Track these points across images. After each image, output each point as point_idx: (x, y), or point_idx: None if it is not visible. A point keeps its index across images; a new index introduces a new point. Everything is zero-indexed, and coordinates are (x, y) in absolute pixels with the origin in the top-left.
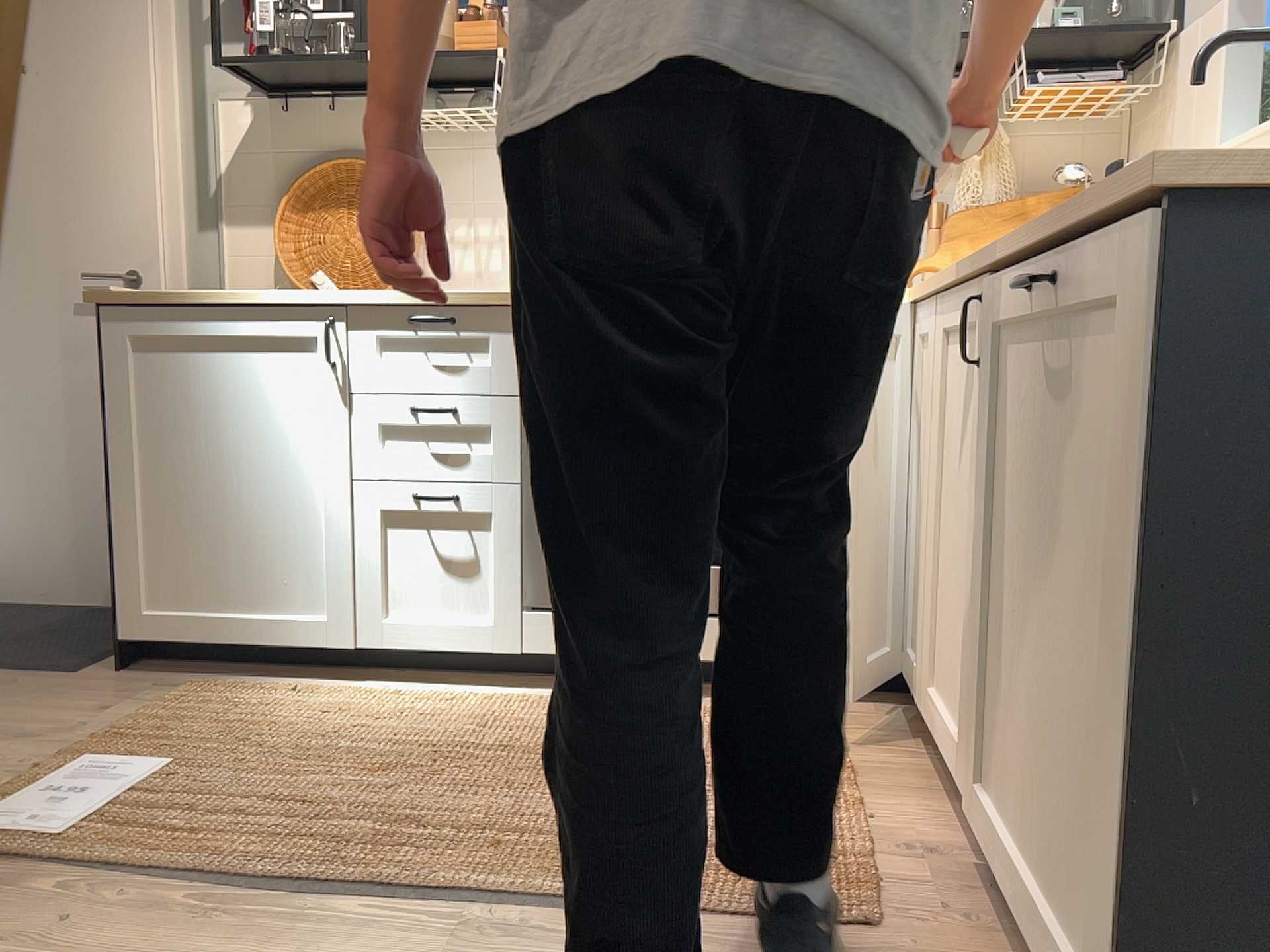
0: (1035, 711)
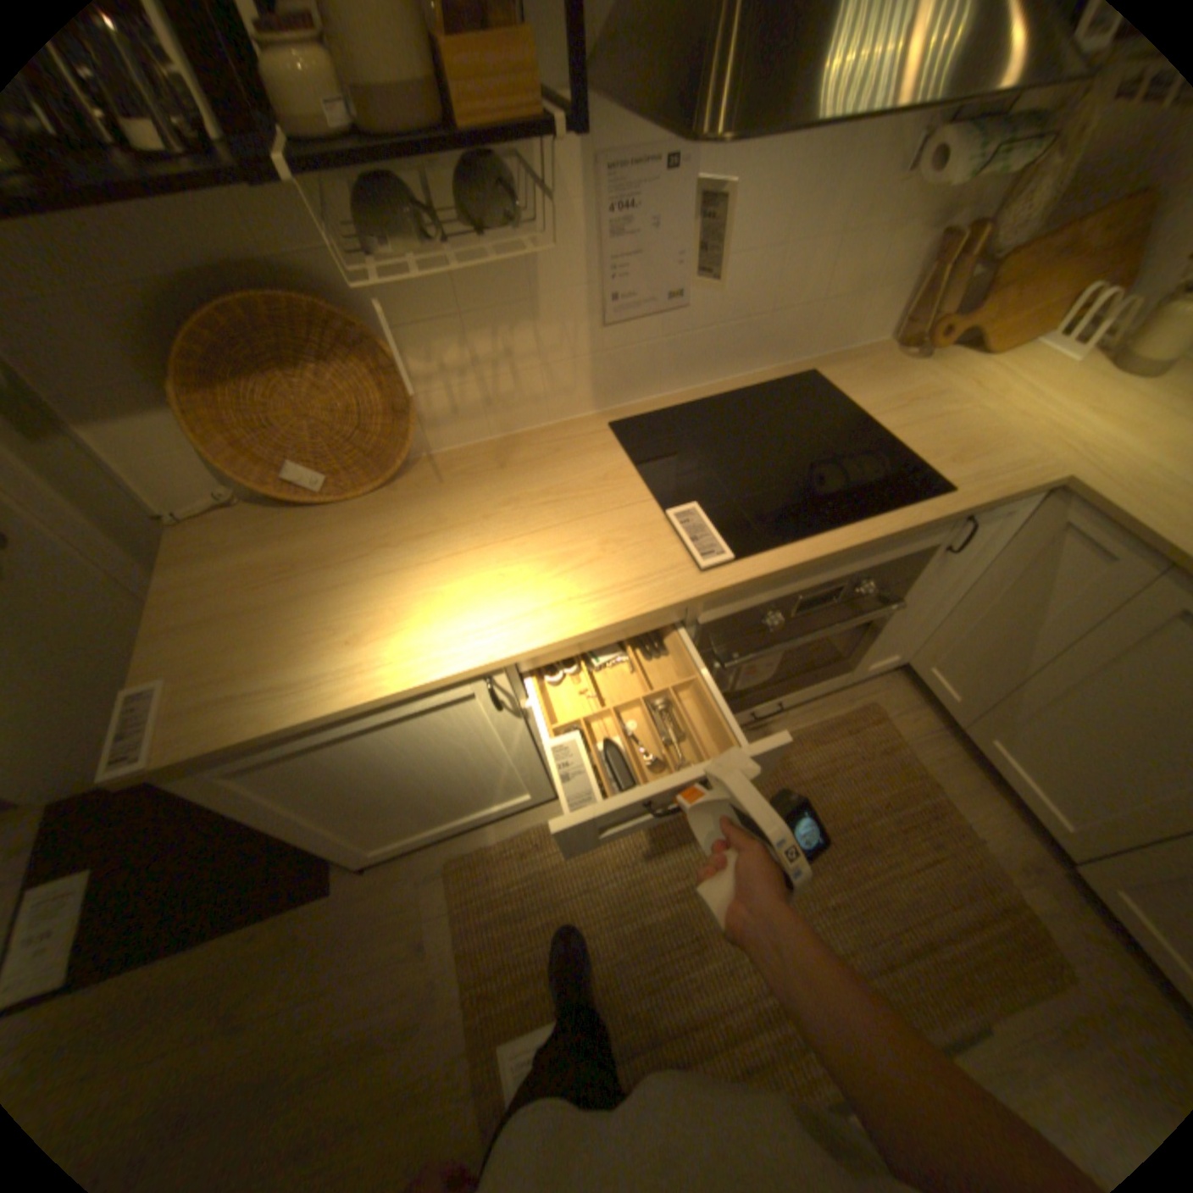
0: None
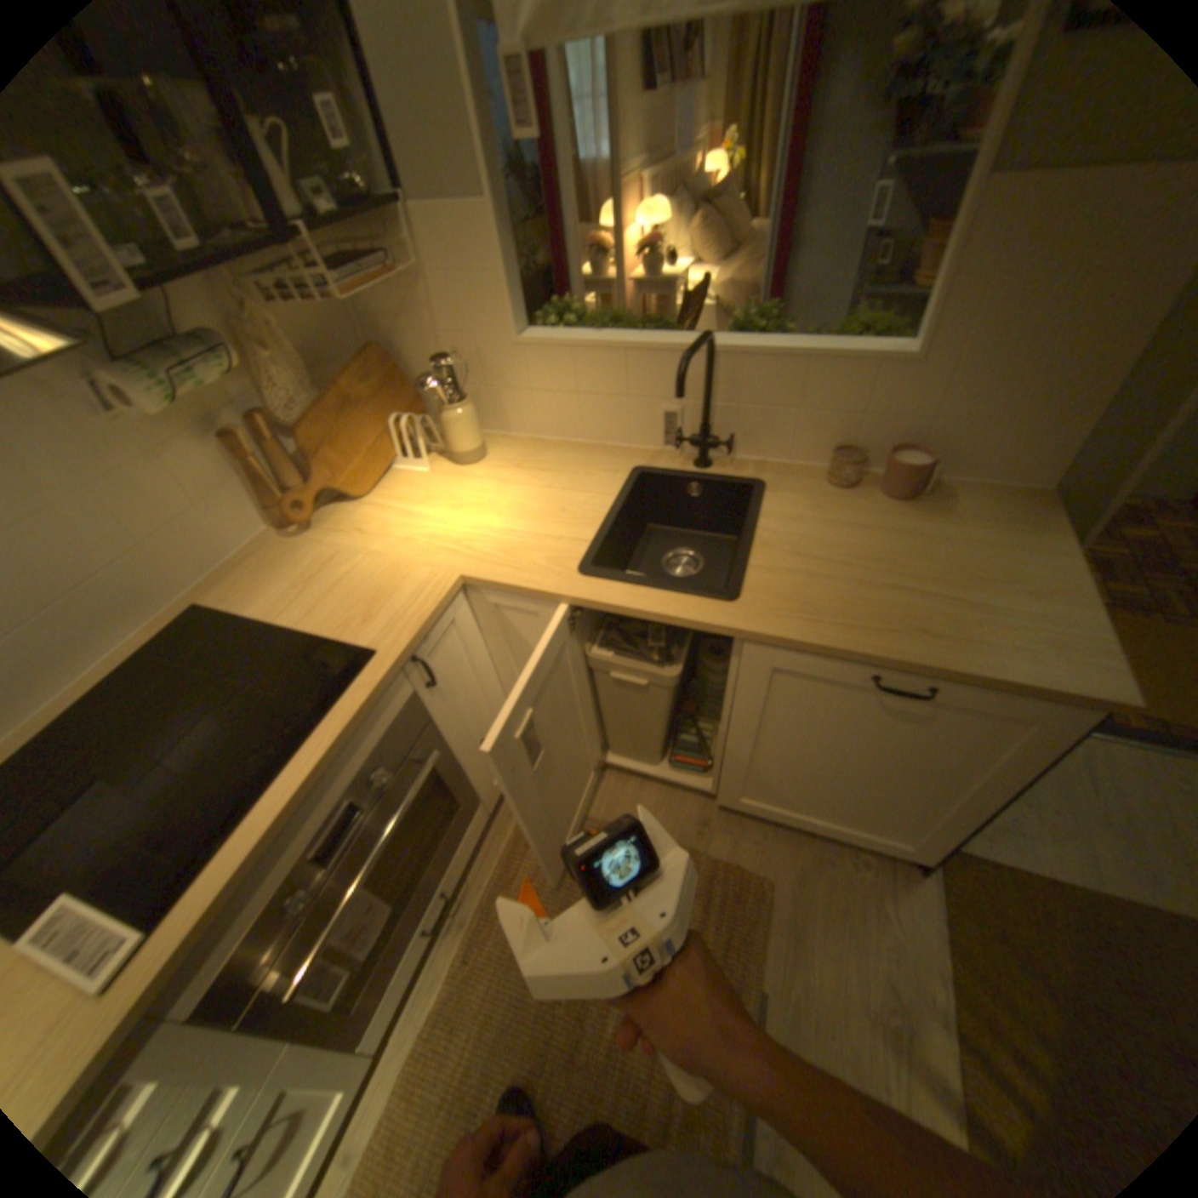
0: (813, 787)
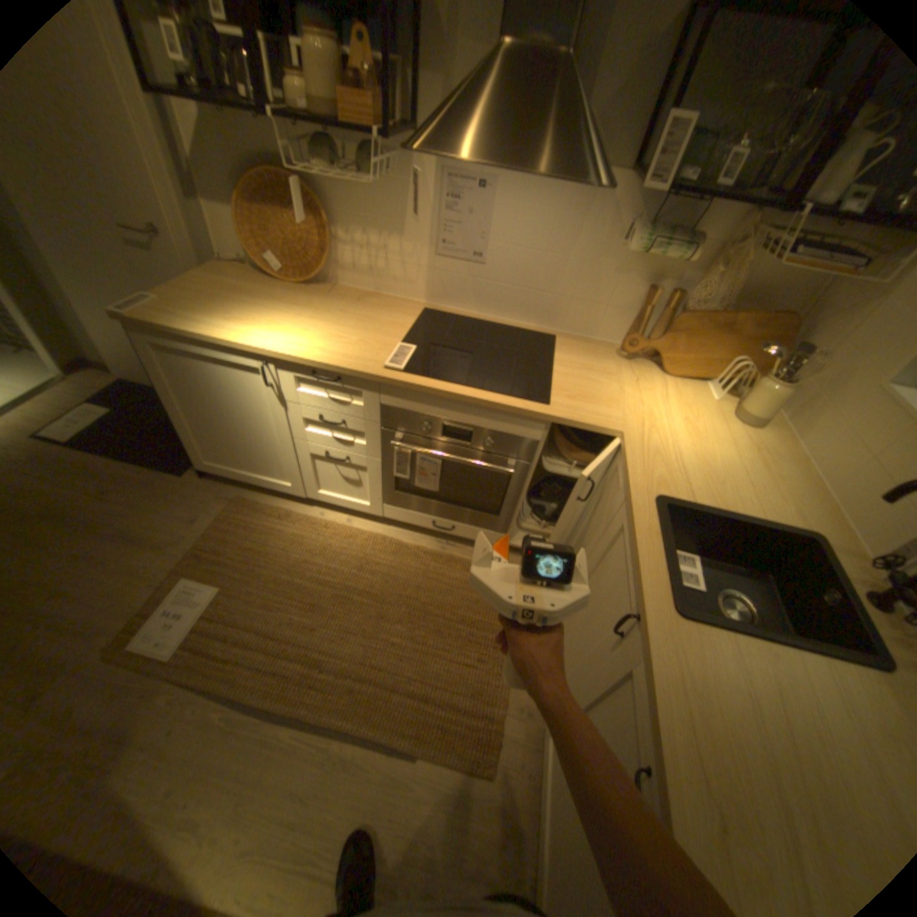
0: (568, 799)
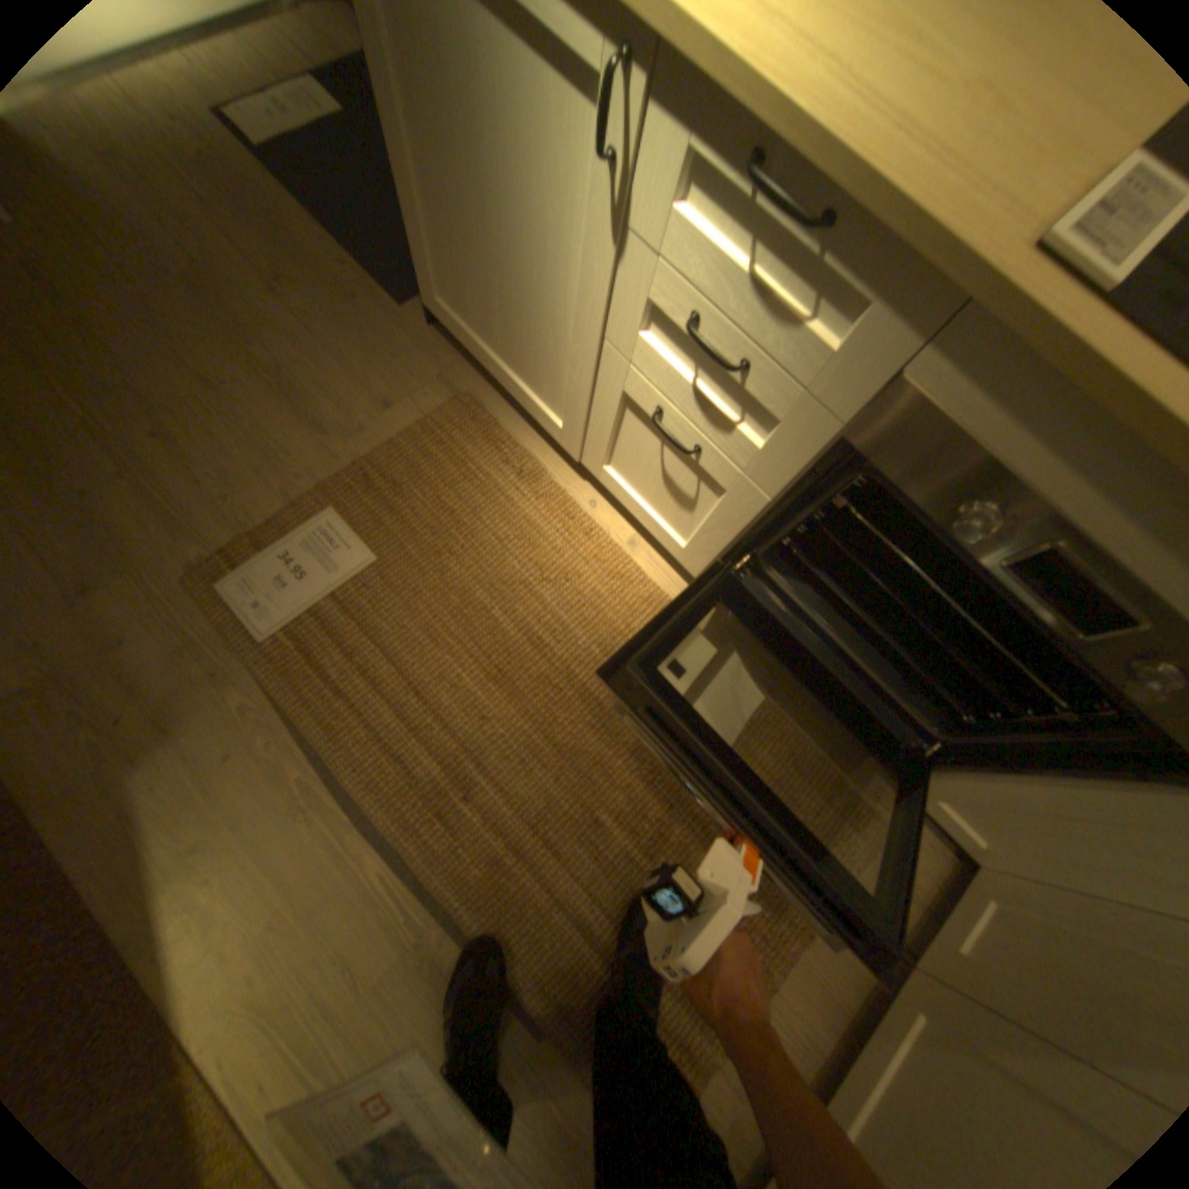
0: None
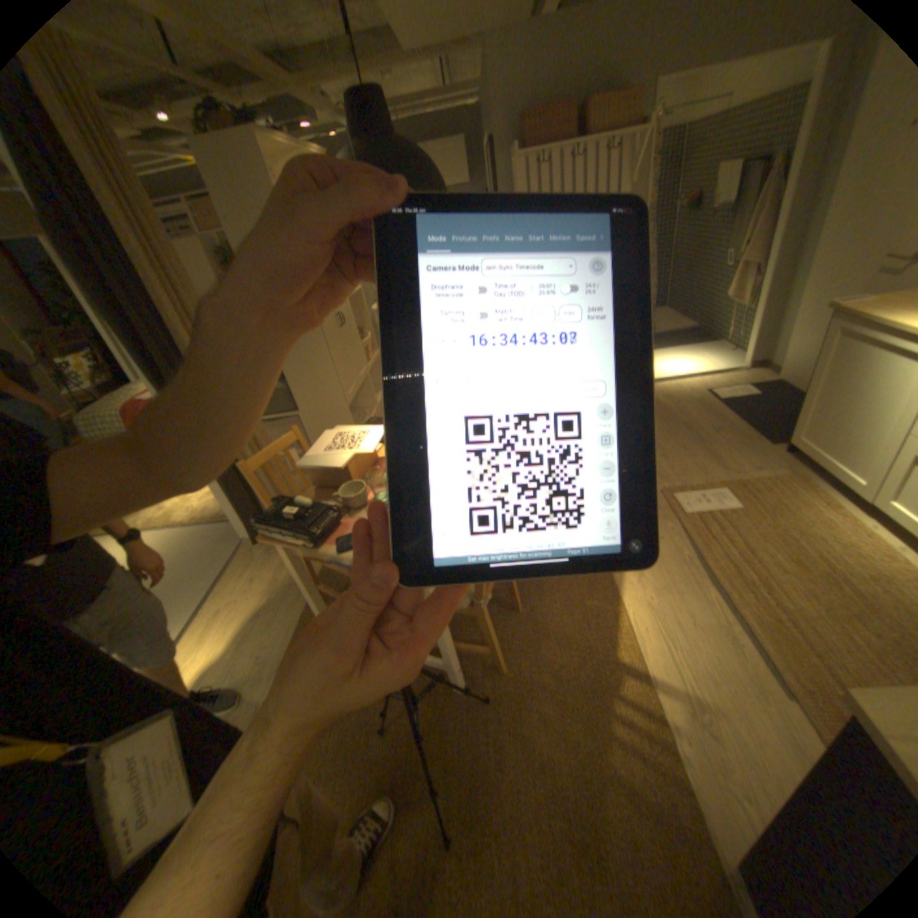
0: None
